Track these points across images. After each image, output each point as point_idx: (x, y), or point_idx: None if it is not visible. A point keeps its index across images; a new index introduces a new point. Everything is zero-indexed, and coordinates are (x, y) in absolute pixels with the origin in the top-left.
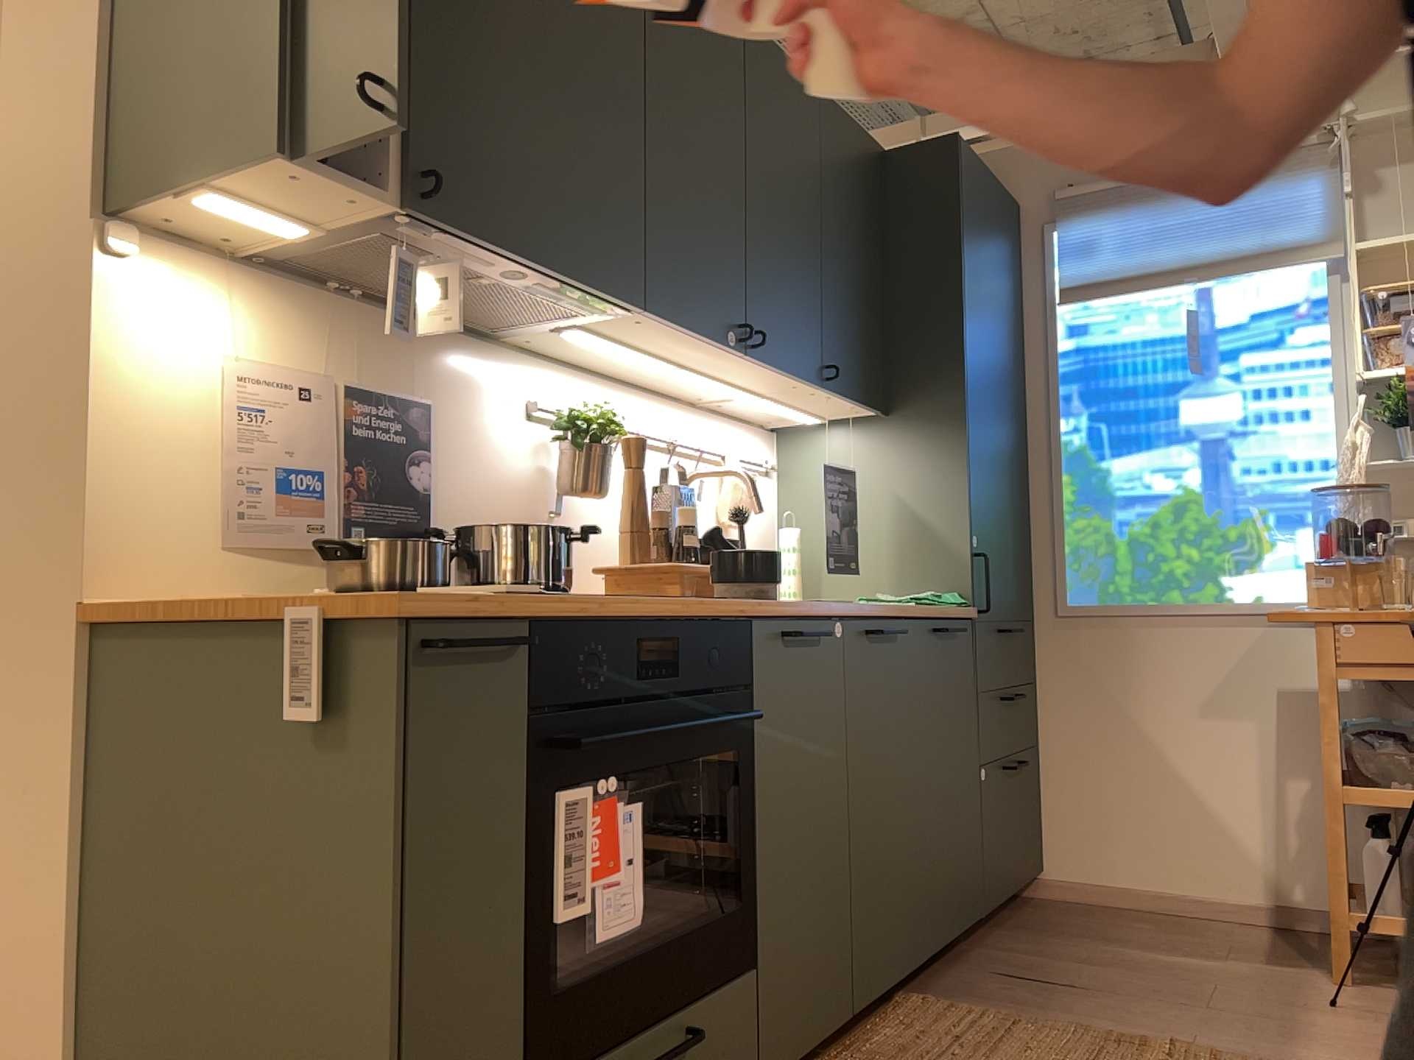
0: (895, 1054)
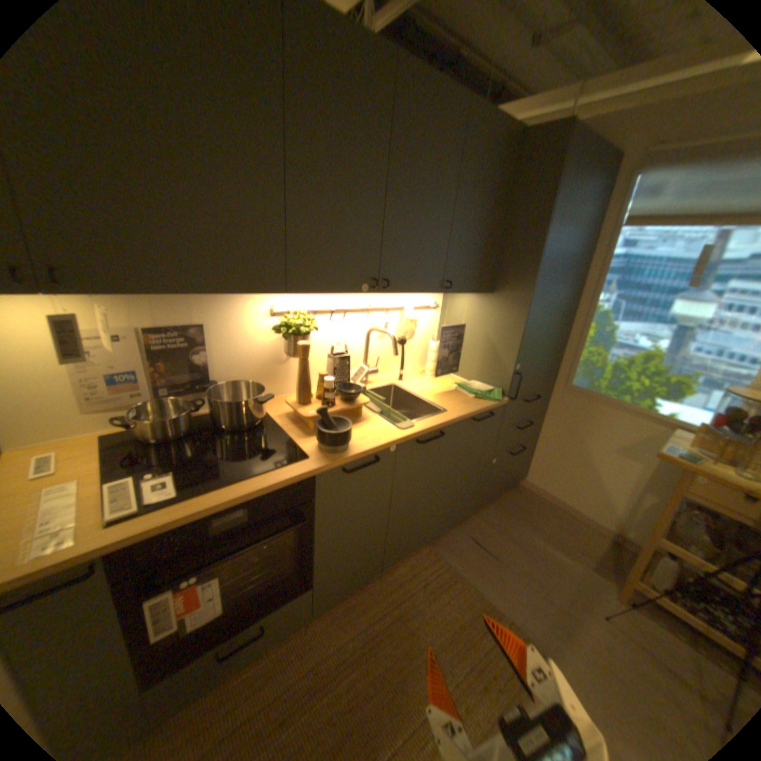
0: (396, 588)
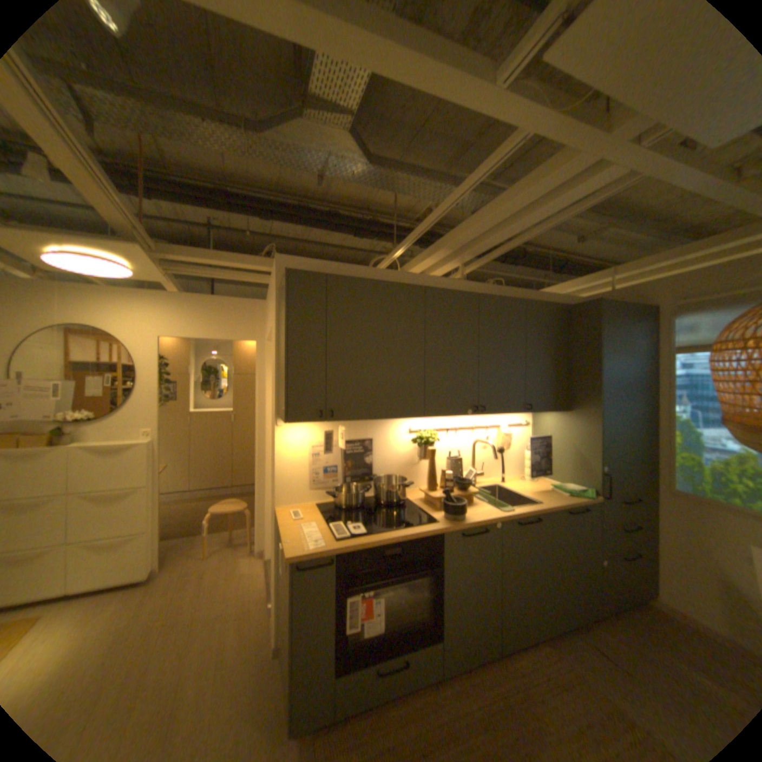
0: (518, 677)
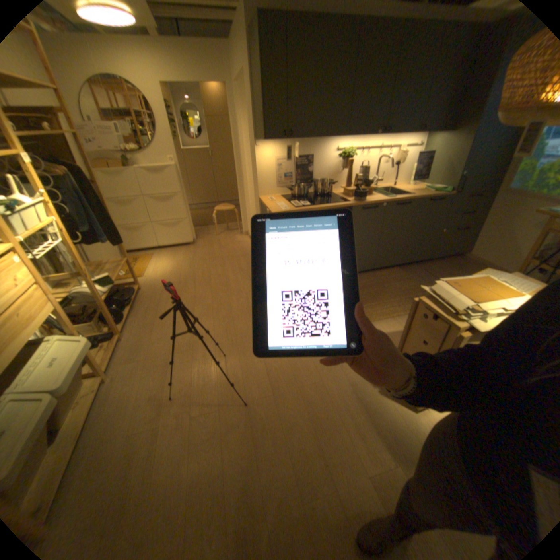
0: (379, 276)
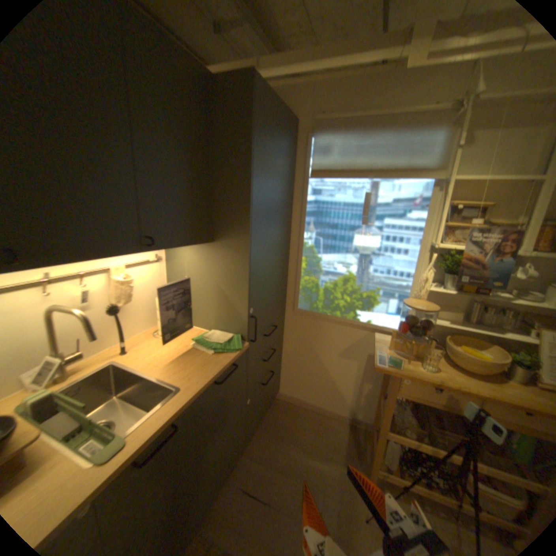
0: None
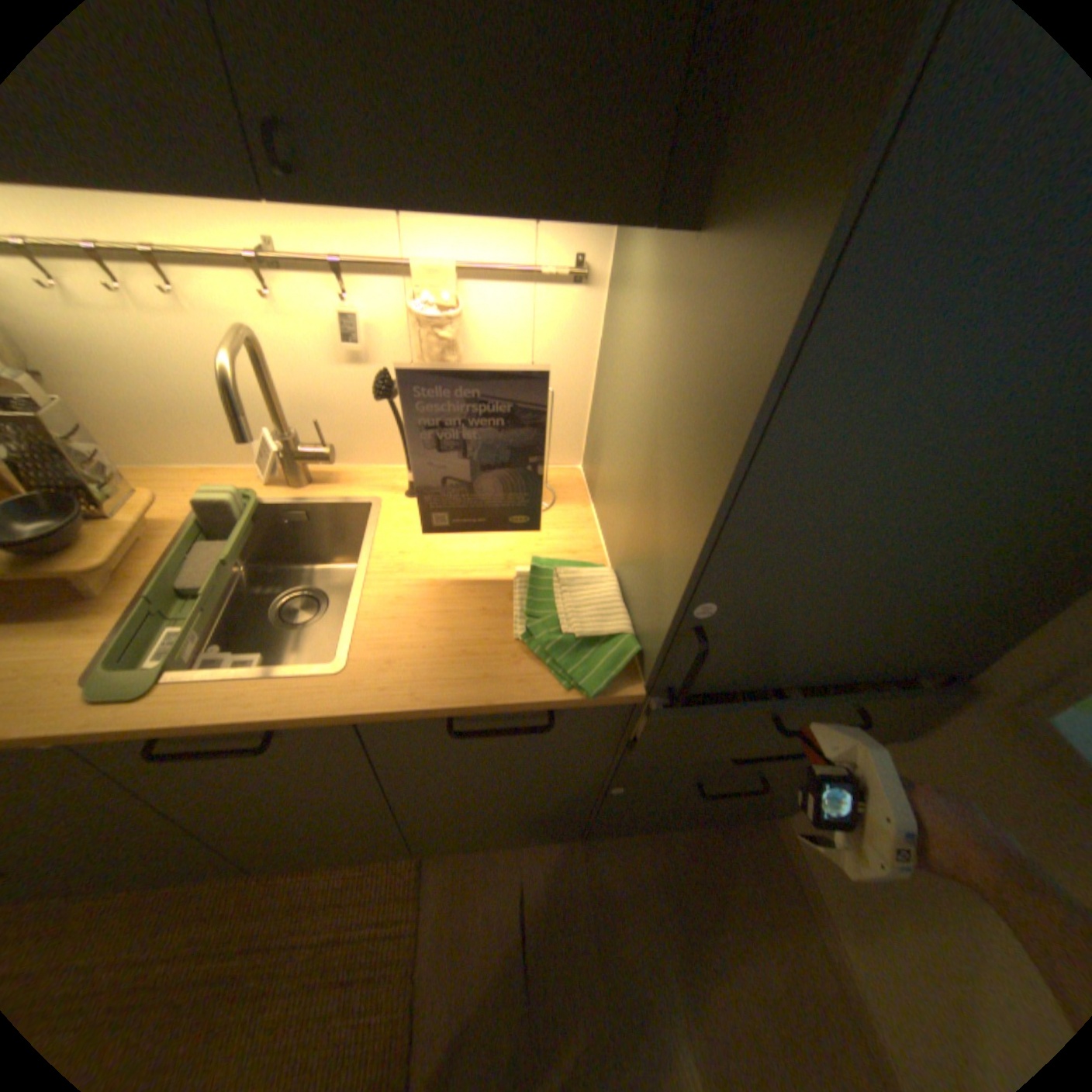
0: (281, 912)
